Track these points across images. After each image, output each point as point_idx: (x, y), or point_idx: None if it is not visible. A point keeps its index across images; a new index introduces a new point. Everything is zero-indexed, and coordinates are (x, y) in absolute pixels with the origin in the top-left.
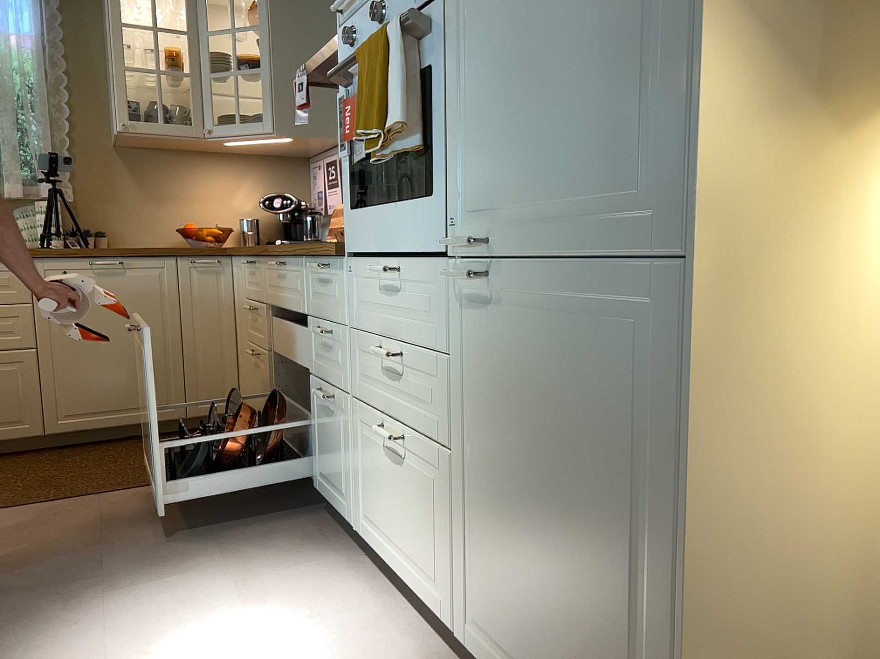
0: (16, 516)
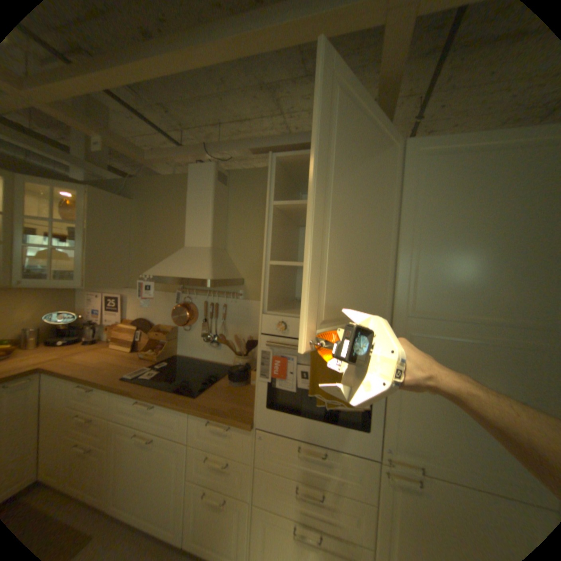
0: None
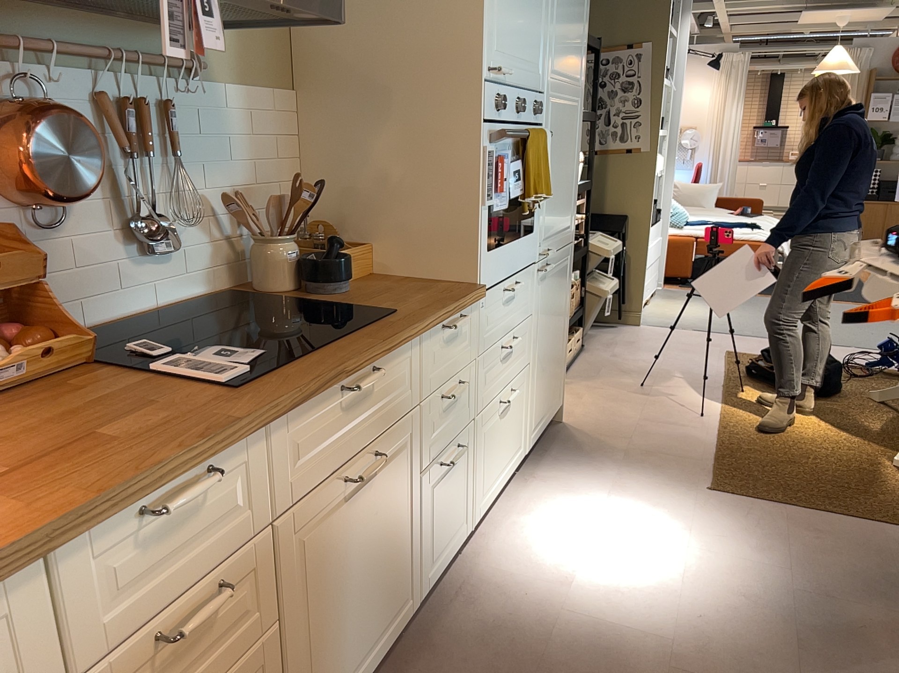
0: None
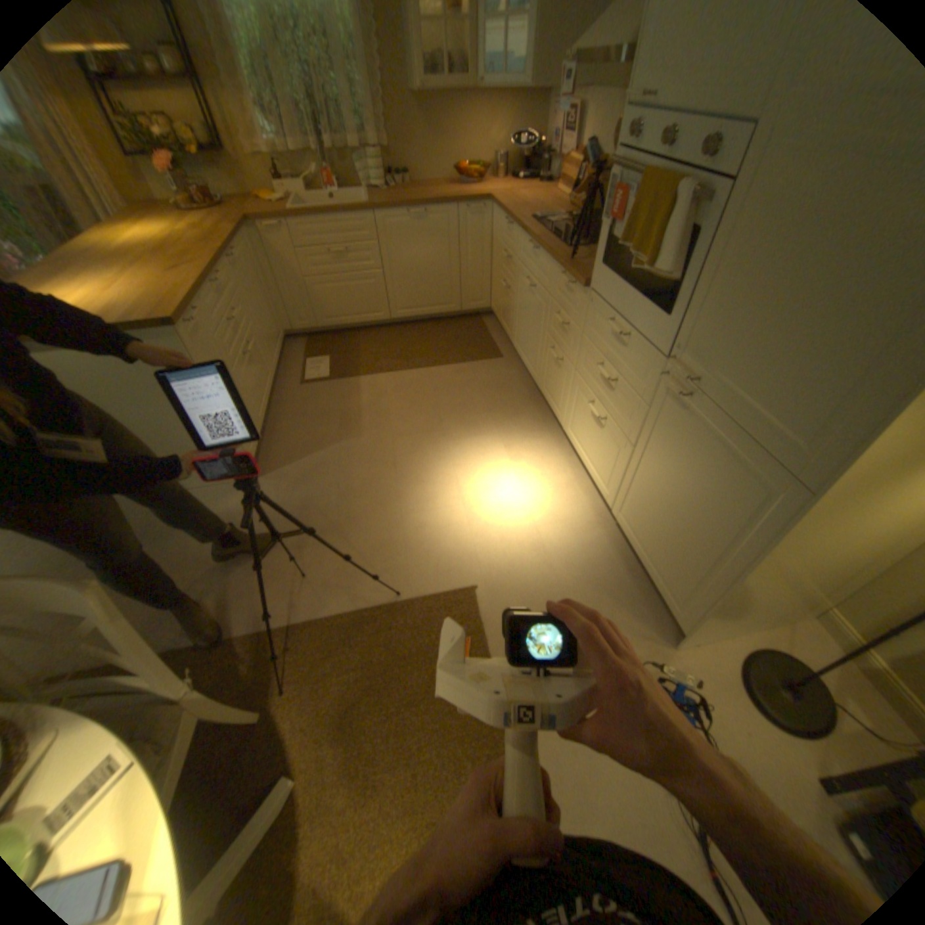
0: (392, 378)
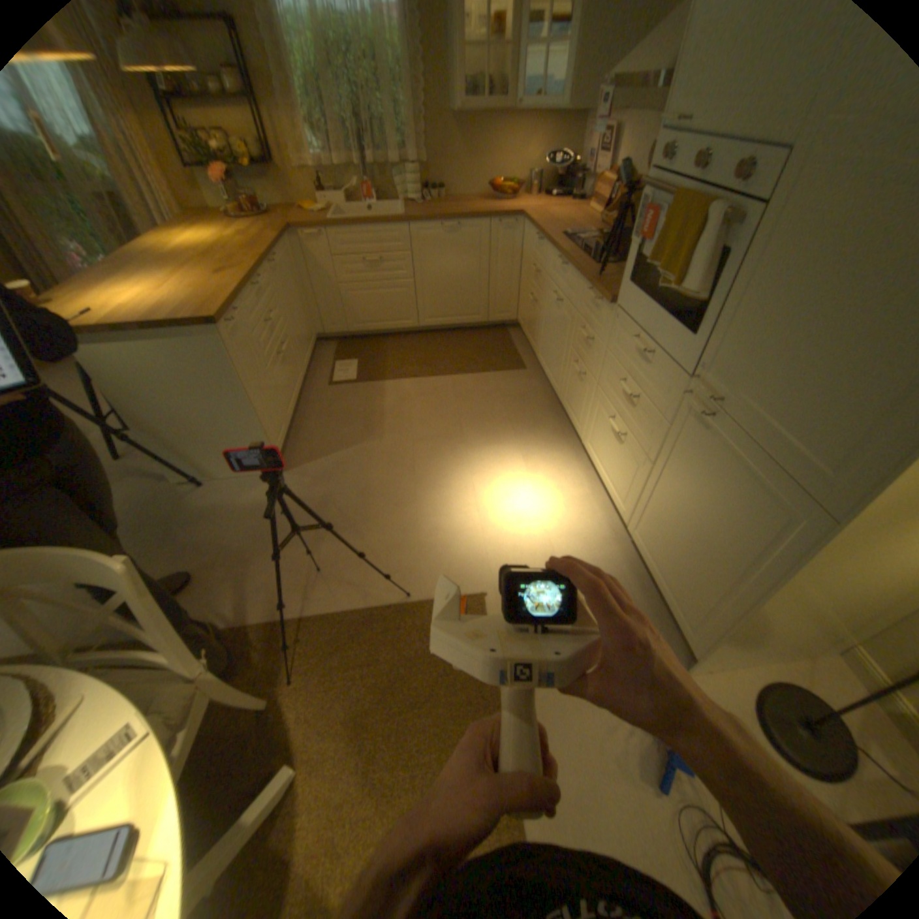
0: (416, 384)
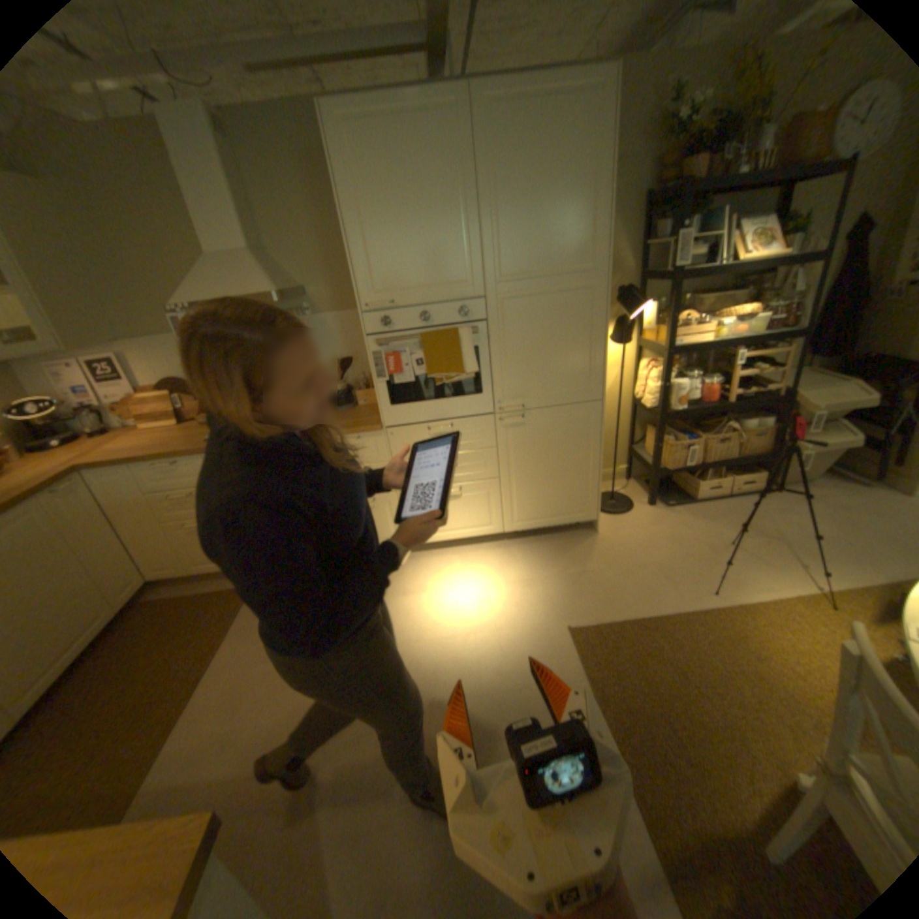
0: (192, 723)
